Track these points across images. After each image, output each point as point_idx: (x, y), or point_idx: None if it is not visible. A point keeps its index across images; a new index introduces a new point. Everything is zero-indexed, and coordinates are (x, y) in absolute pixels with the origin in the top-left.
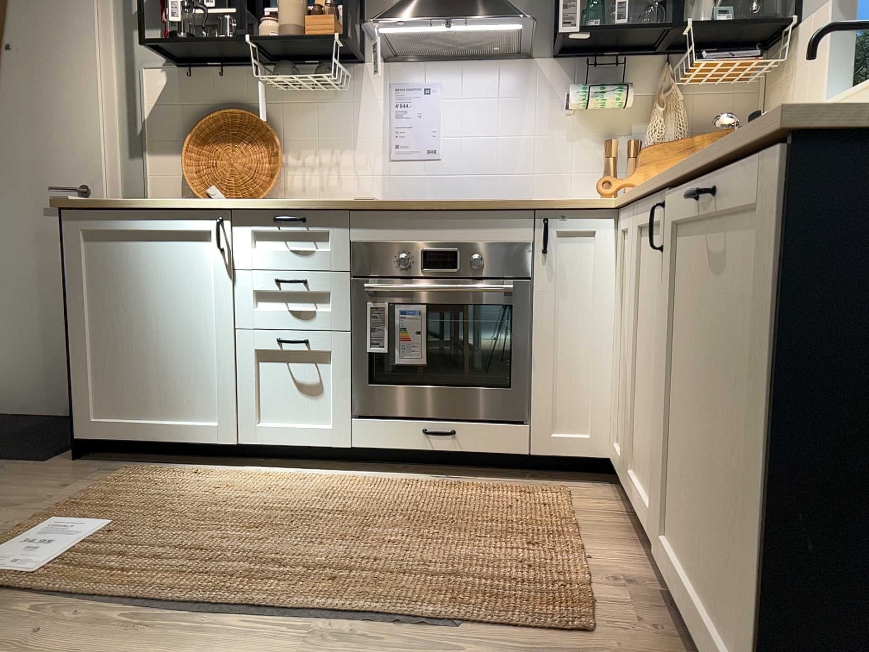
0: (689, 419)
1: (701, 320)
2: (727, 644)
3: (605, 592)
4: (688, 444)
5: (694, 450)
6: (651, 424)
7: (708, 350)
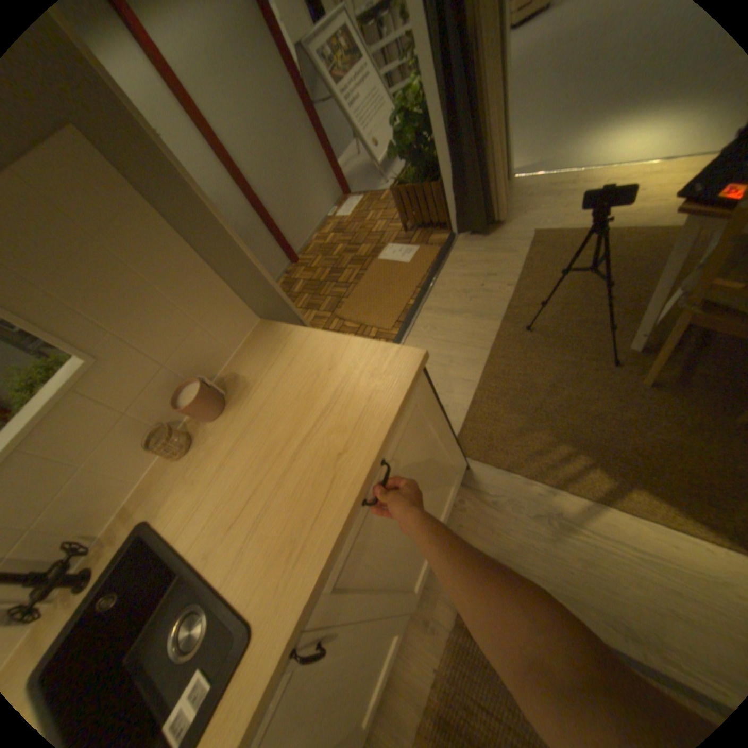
0: (398, 566)
1: (382, 543)
2: (448, 502)
3: (448, 626)
4: (403, 567)
5: (408, 553)
6: (360, 684)
7: (396, 527)
